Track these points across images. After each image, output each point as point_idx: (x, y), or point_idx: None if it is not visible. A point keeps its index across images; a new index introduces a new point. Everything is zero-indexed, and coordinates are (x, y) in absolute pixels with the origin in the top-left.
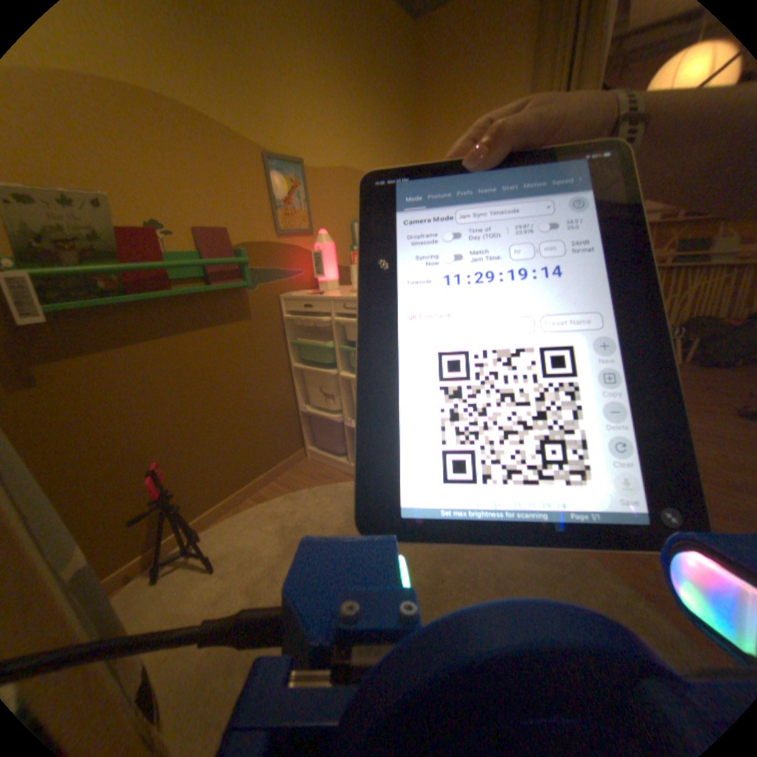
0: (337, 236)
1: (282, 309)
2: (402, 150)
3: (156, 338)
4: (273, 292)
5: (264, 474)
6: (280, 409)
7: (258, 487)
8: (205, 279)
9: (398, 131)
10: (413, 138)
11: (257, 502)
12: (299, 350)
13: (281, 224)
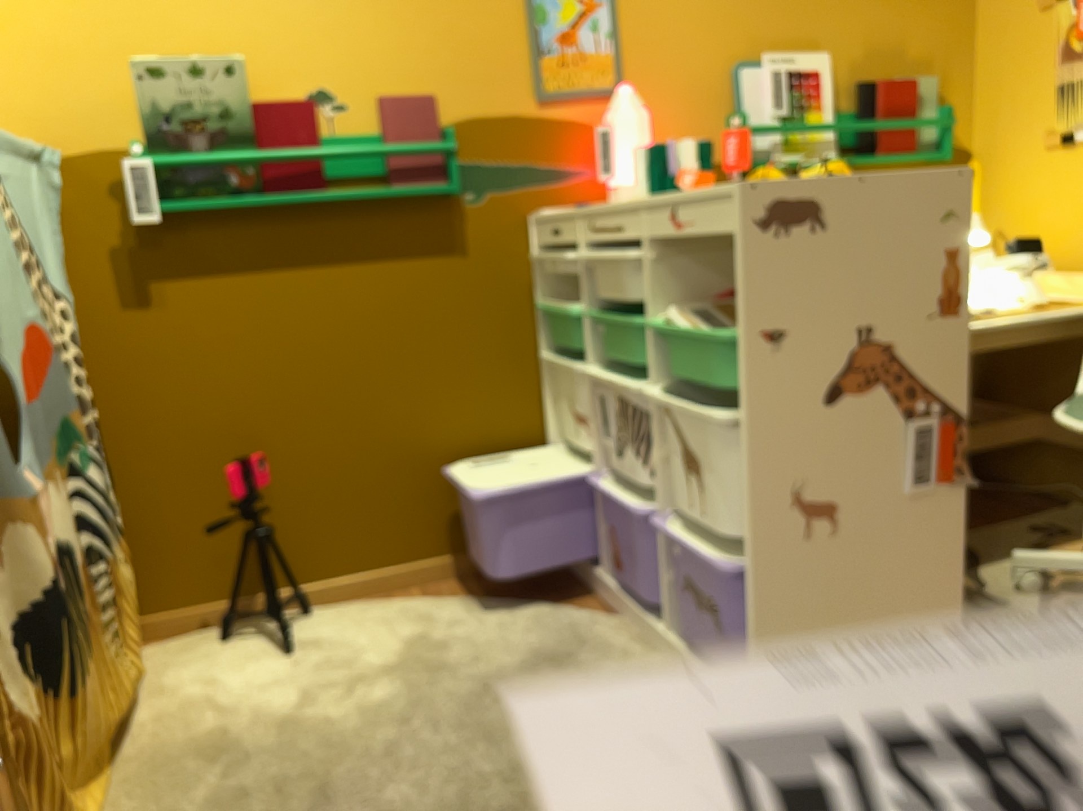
0: (690, 99)
1: (530, 241)
2: None
3: (298, 266)
4: (517, 207)
5: (455, 555)
6: (507, 438)
7: (438, 575)
8: (387, 179)
9: None
10: None
11: (421, 596)
12: (558, 326)
13: (547, 82)
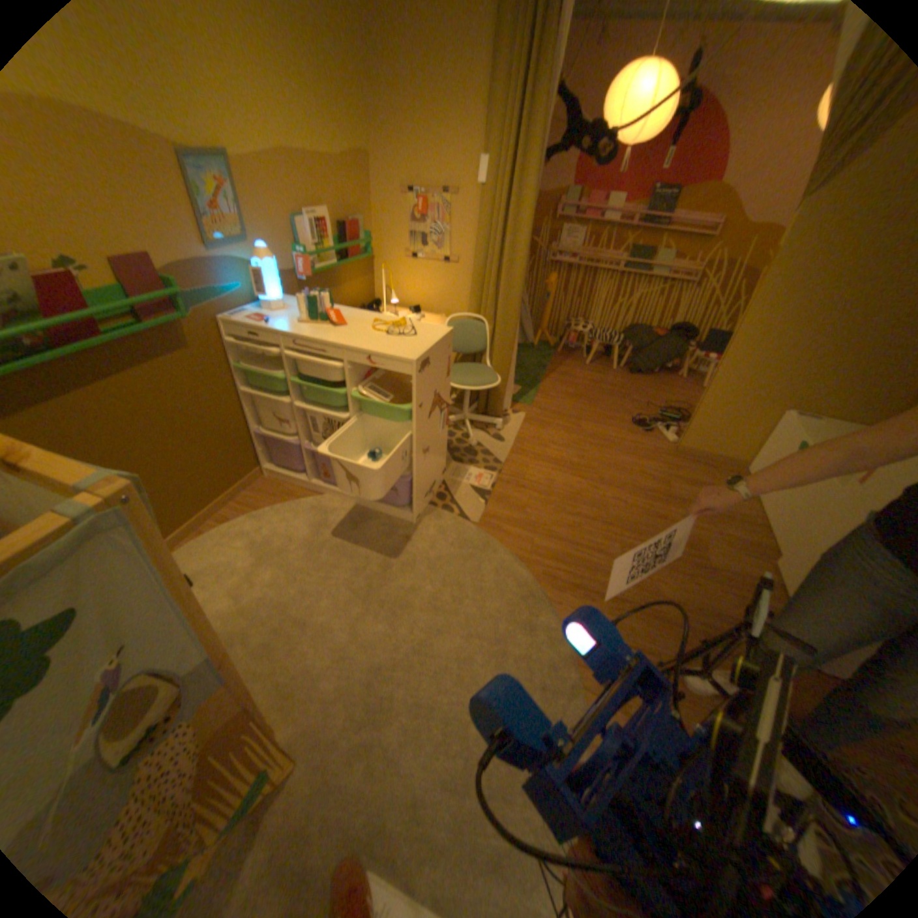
0: (276, 238)
1: (221, 333)
2: (348, 112)
3: (89, 385)
4: (209, 314)
5: (221, 498)
6: (231, 435)
7: (217, 510)
8: (131, 314)
9: (342, 87)
10: (361, 93)
11: (219, 524)
12: (244, 373)
13: (209, 236)
